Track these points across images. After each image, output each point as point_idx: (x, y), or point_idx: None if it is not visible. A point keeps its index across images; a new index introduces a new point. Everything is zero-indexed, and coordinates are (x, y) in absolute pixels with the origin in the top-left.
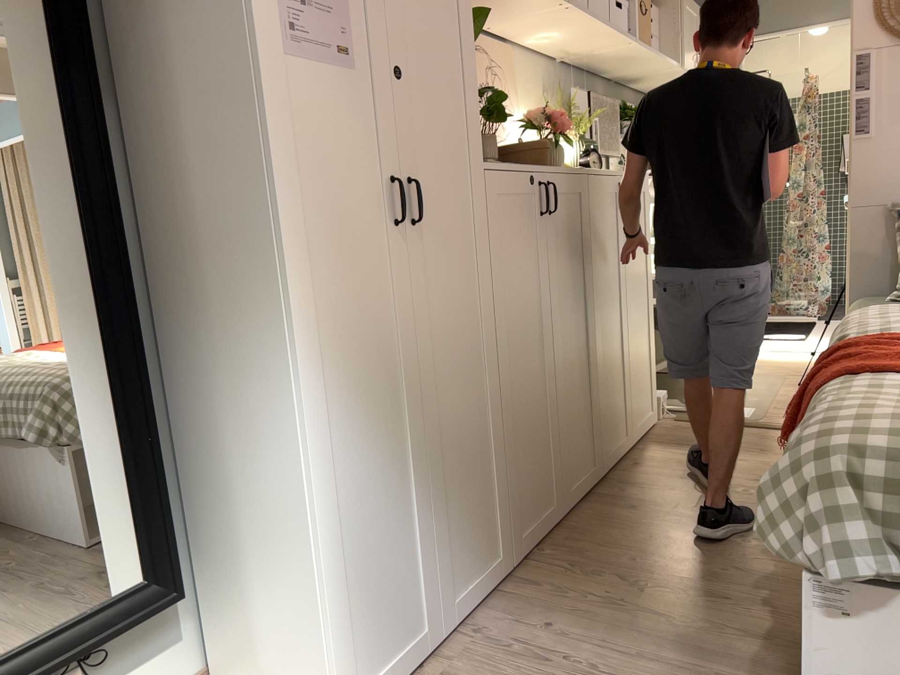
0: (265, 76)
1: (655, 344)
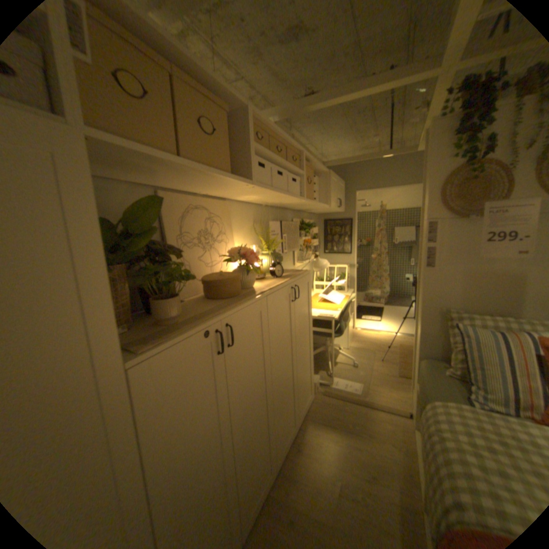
0: None
1: (312, 358)
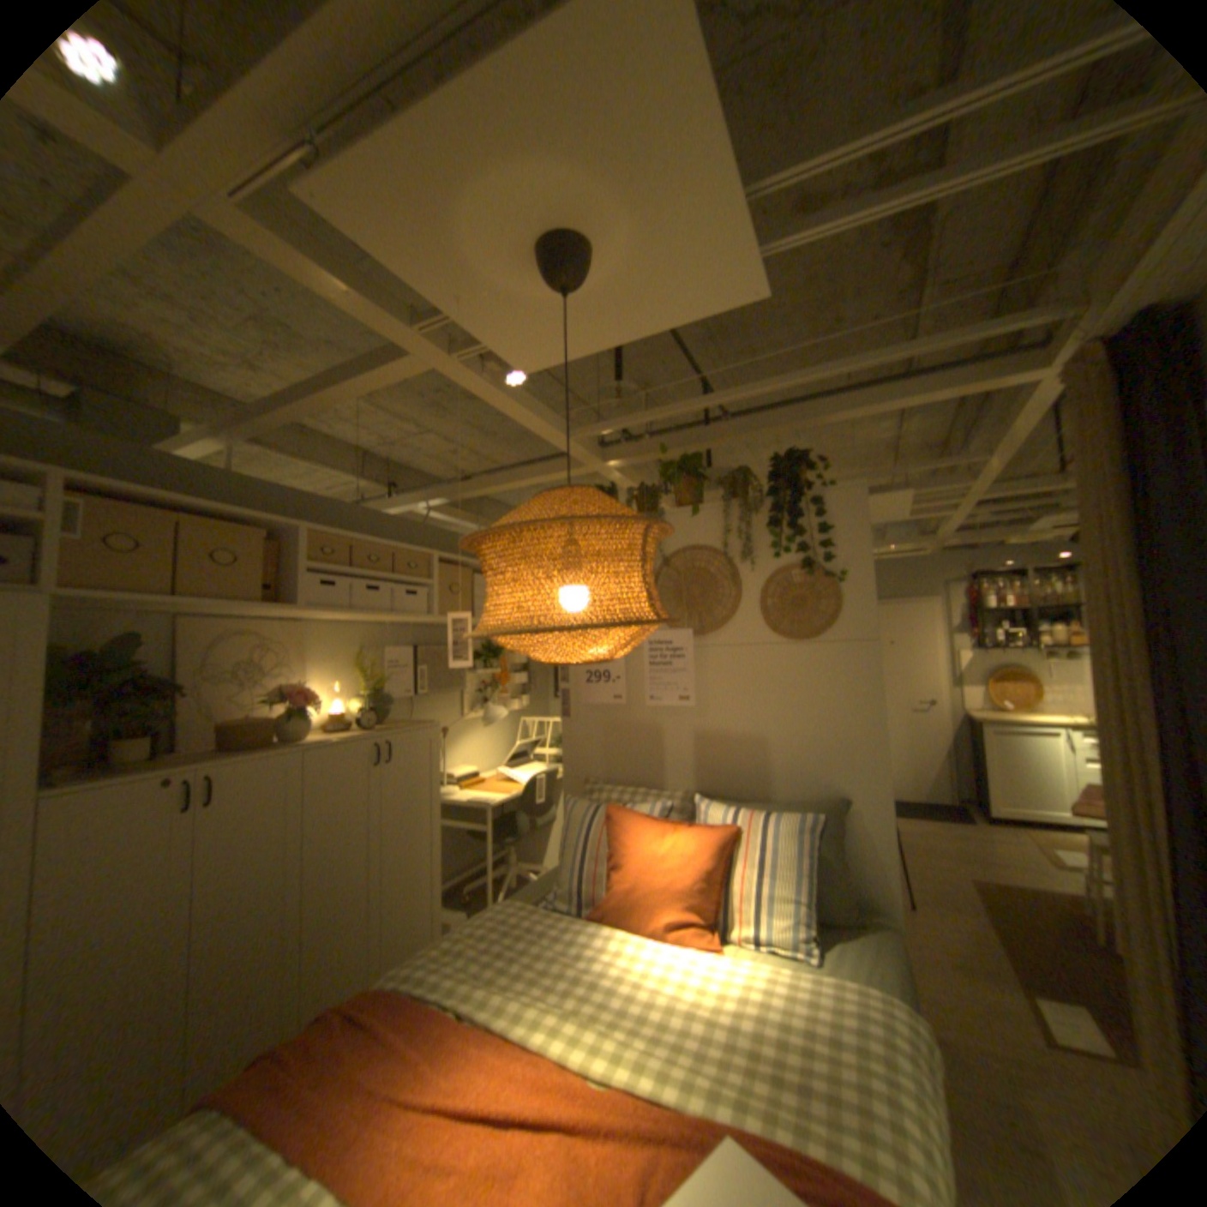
0: None
1: (438, 874)
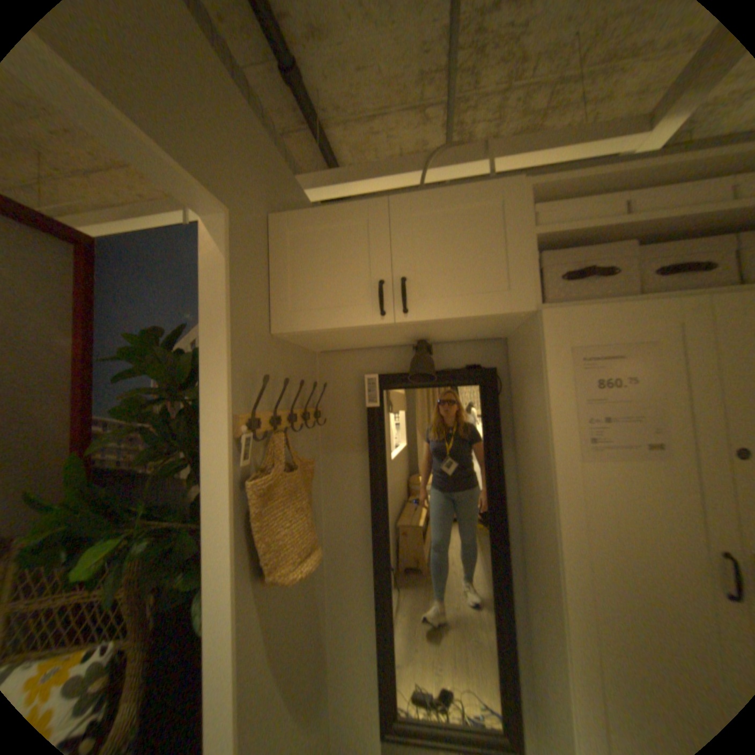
0: (567, 483)
1: None
